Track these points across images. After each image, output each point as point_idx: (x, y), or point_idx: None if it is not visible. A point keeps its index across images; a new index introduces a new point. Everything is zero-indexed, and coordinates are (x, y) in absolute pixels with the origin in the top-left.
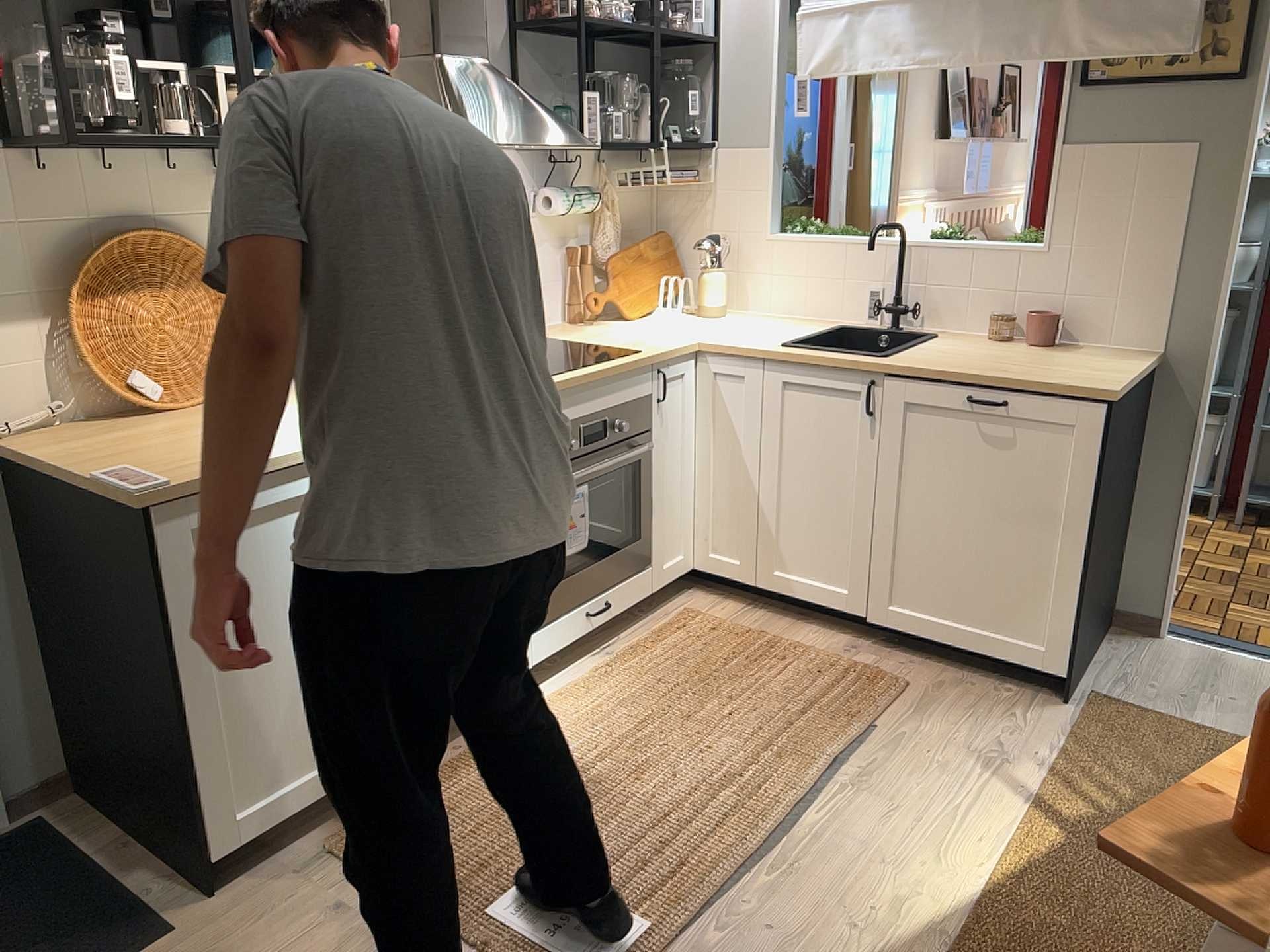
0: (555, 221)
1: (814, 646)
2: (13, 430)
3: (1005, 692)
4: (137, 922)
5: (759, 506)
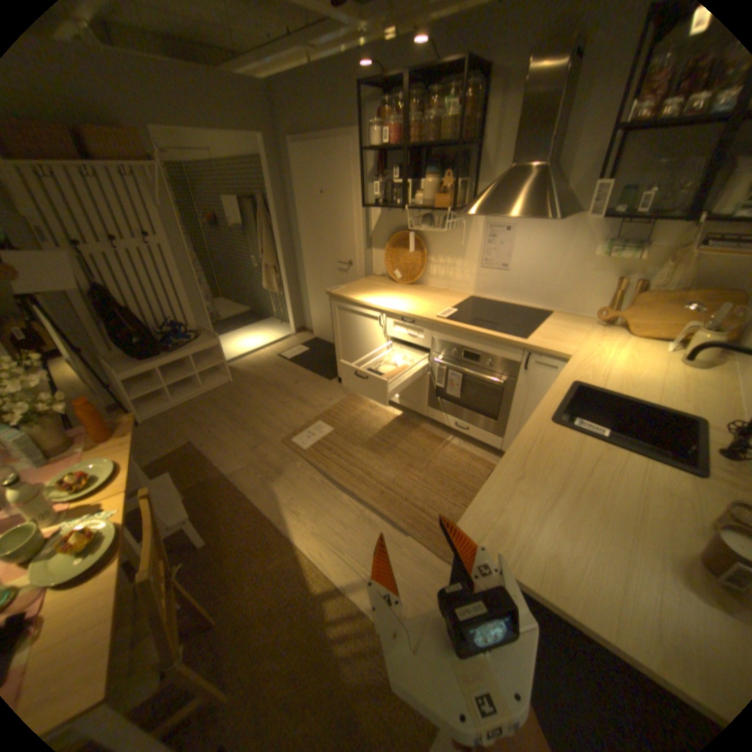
0: (621, 259)
1: None
2: (375, 274)
3: None
4: (333, 376)
5: None
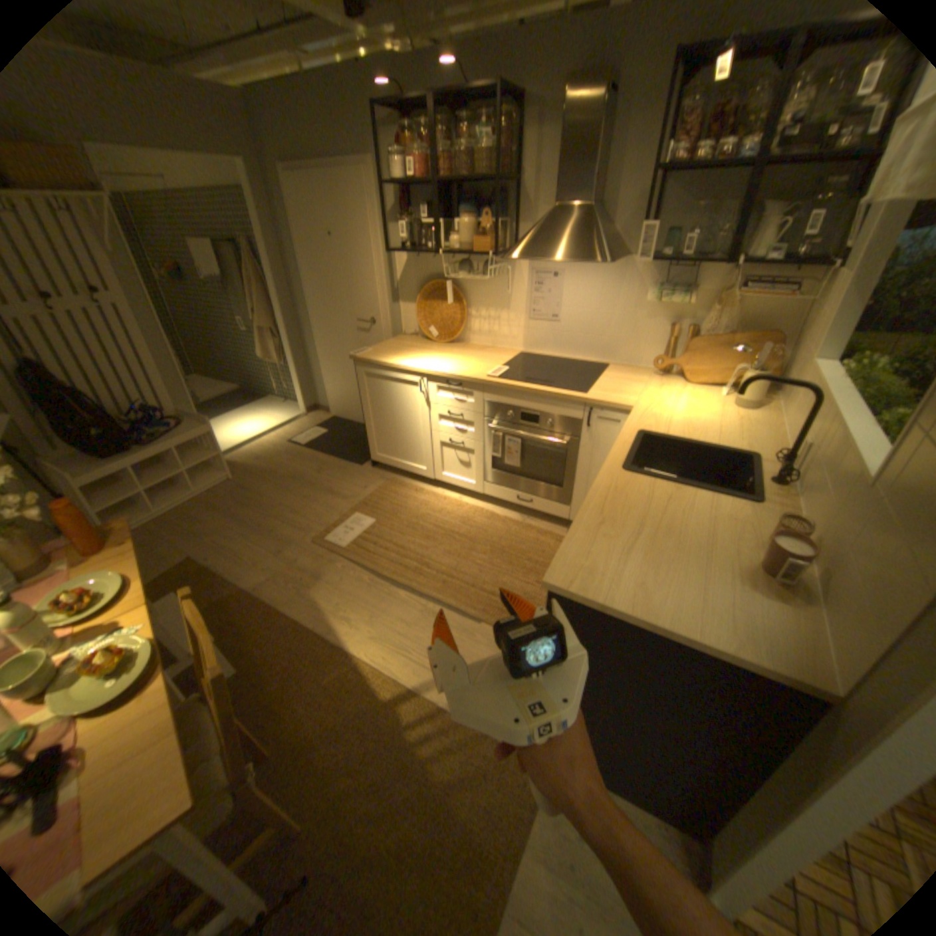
0: (671, 305)
1: None
2: (406, 333)
3: None
4: (364, 459)
5: None
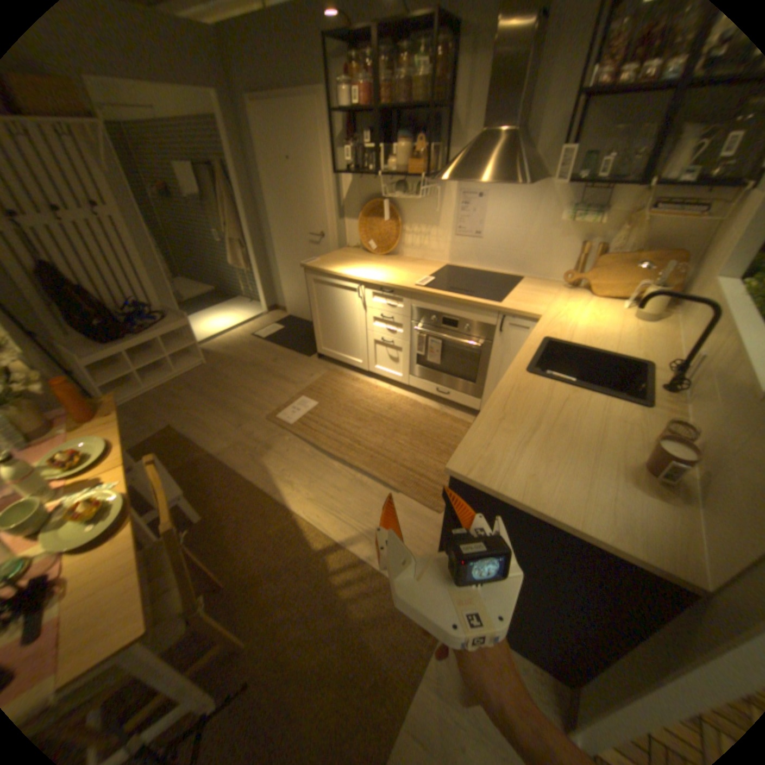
0: (584, 224)
1: None
2: (350, 246)
3: None
4: (312, 352)
5: None
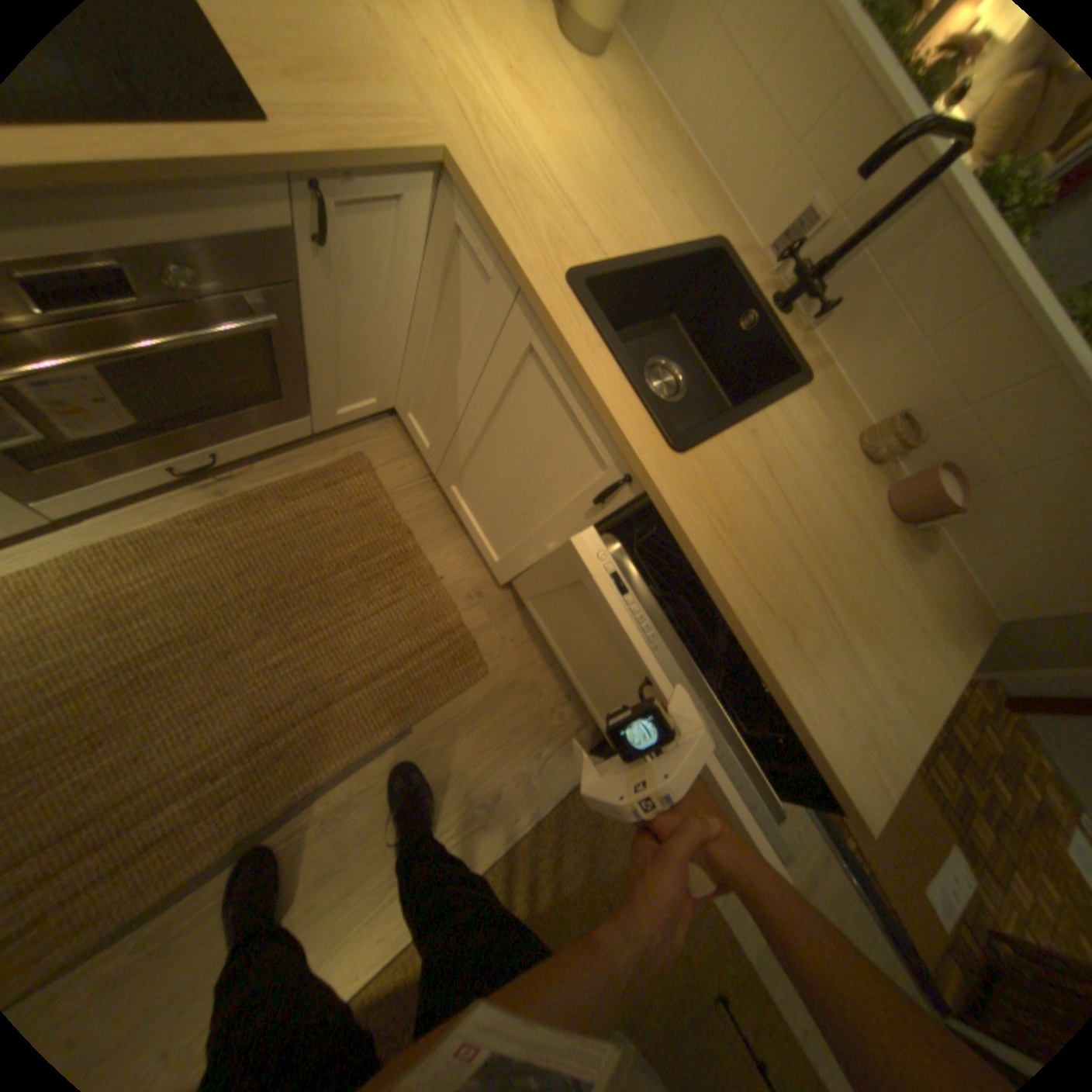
0: None
1: (441, 576)
2: None
3: (553, 718)
4: None
5: (455, 430)
